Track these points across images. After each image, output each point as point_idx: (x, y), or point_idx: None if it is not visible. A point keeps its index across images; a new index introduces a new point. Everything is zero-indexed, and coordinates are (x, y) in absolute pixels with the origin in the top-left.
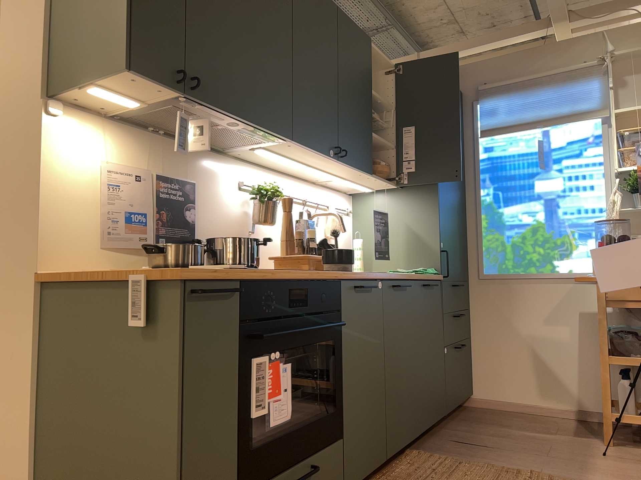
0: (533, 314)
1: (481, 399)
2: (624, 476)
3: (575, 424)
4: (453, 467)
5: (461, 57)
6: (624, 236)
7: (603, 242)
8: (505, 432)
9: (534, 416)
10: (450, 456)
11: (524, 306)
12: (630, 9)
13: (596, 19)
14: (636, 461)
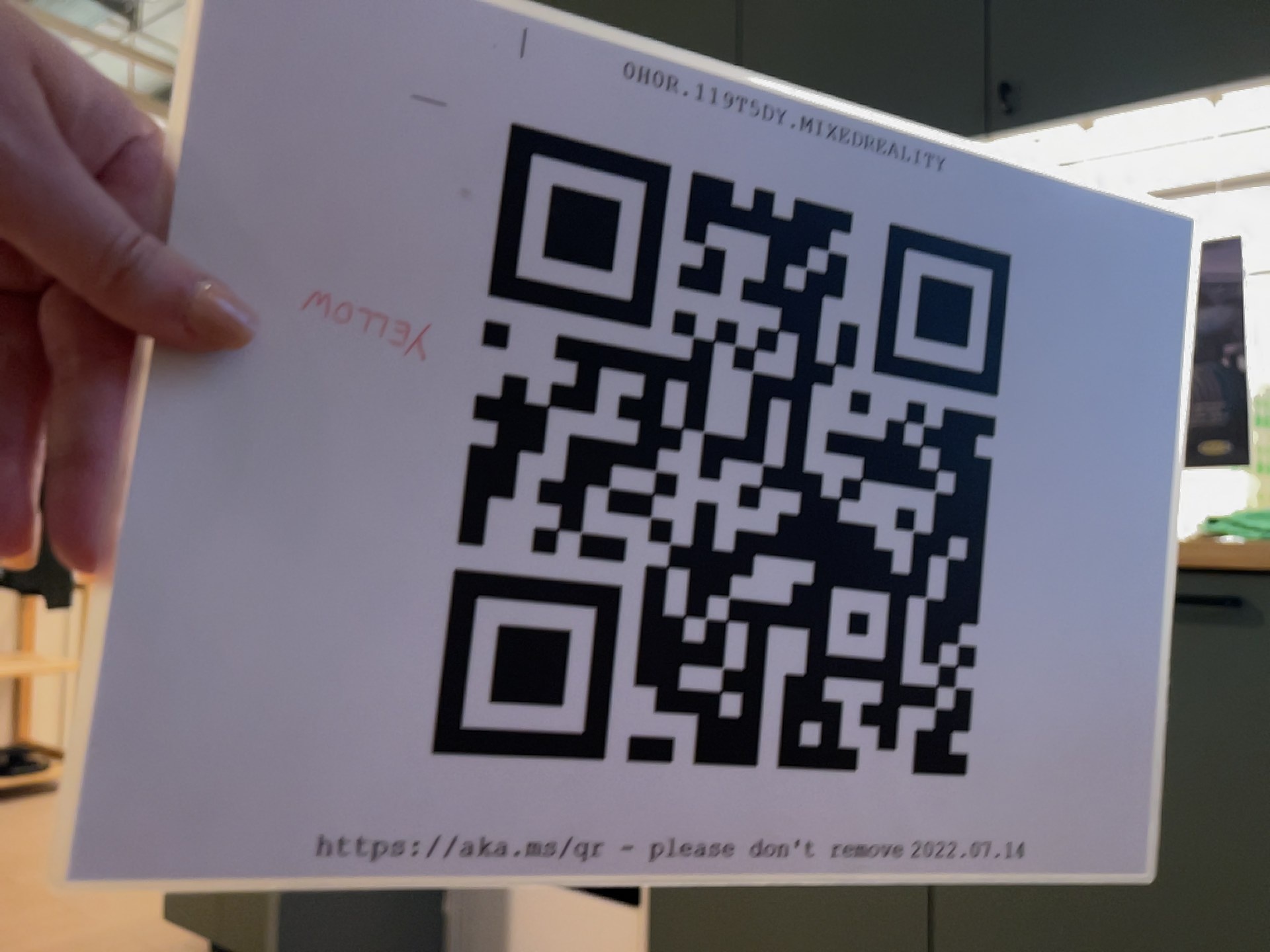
0: None
1: None
2: None
3: None
4: None
5: None
6: None
7: None
8: None
9: None
10: None
11: None
12: None
13: None
14: None
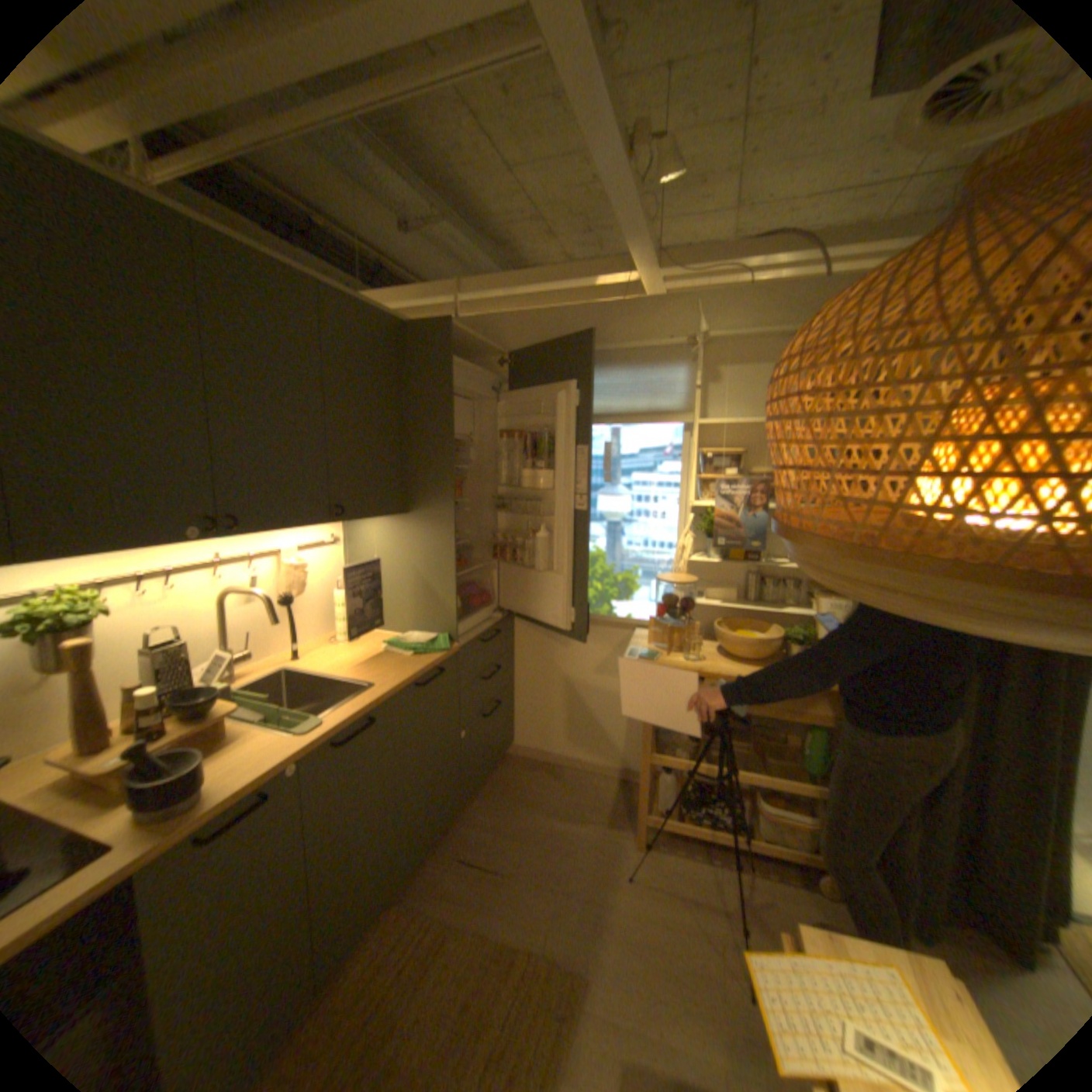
0: (584, 662)
1: (522, 749)
2: (640, 945)
3: (615, 795)
4: (429, 959)
5: (520, 296)
6: (689, 600)
7: (664, 607)
8: (529, 829)
9: (574, 778)
10: (439, 913)
11: (575, 652)
12: (743, 262)
13: (696, 271)
14: (662, 893)
